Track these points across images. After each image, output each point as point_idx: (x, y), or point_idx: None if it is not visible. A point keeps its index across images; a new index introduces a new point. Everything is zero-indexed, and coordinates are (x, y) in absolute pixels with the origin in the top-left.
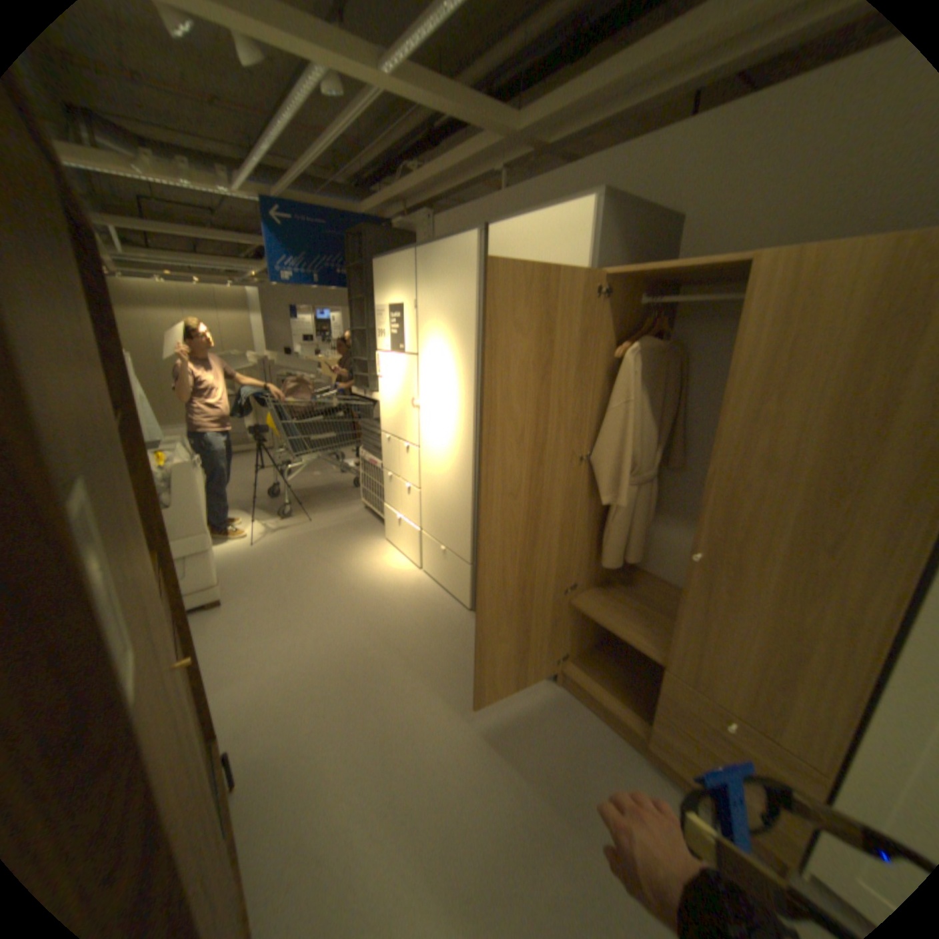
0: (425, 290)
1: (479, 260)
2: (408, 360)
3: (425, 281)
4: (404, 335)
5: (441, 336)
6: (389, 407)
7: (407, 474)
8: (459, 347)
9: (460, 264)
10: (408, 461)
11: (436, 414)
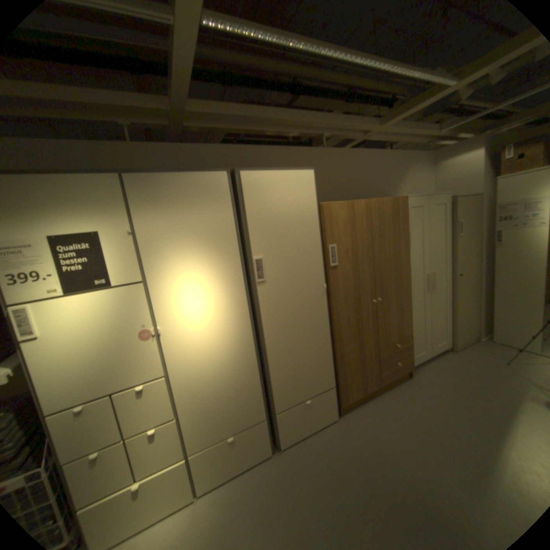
0: (149, 215)
1: (230, 193)
2: (121, 292)
3: (147, 206)
4: (105, 267)
5: (188, 254)
6: (71, 369)
7: (140, 423)
8: (219, 258)
9: (208, 193)
10: (141, 407)
11: (194, 326)
